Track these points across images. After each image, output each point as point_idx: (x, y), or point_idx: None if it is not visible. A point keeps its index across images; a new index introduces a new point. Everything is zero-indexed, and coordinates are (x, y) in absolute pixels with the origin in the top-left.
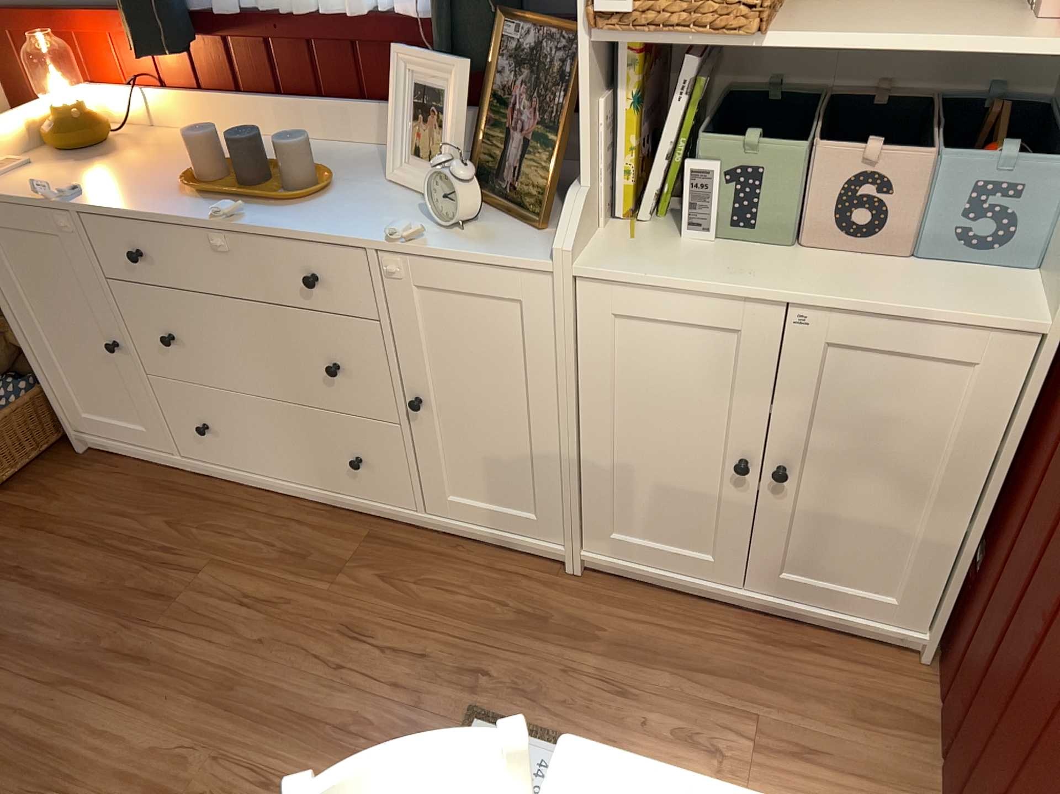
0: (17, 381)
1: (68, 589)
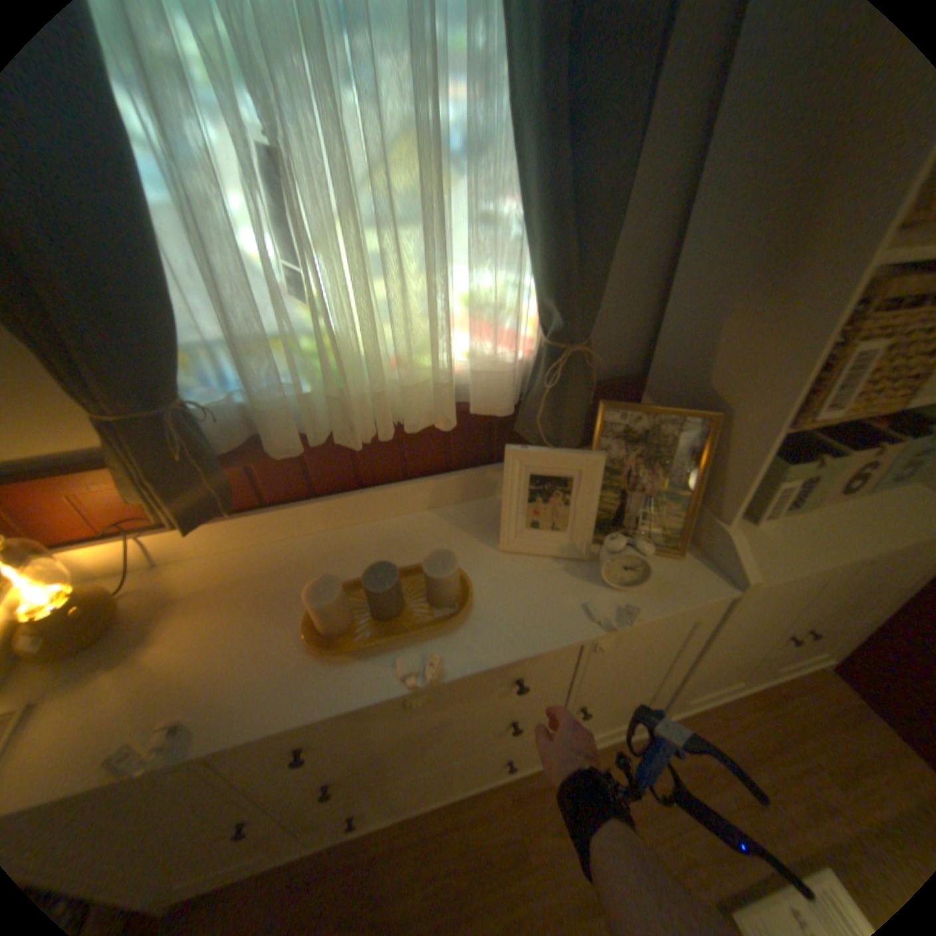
0: None
1: None
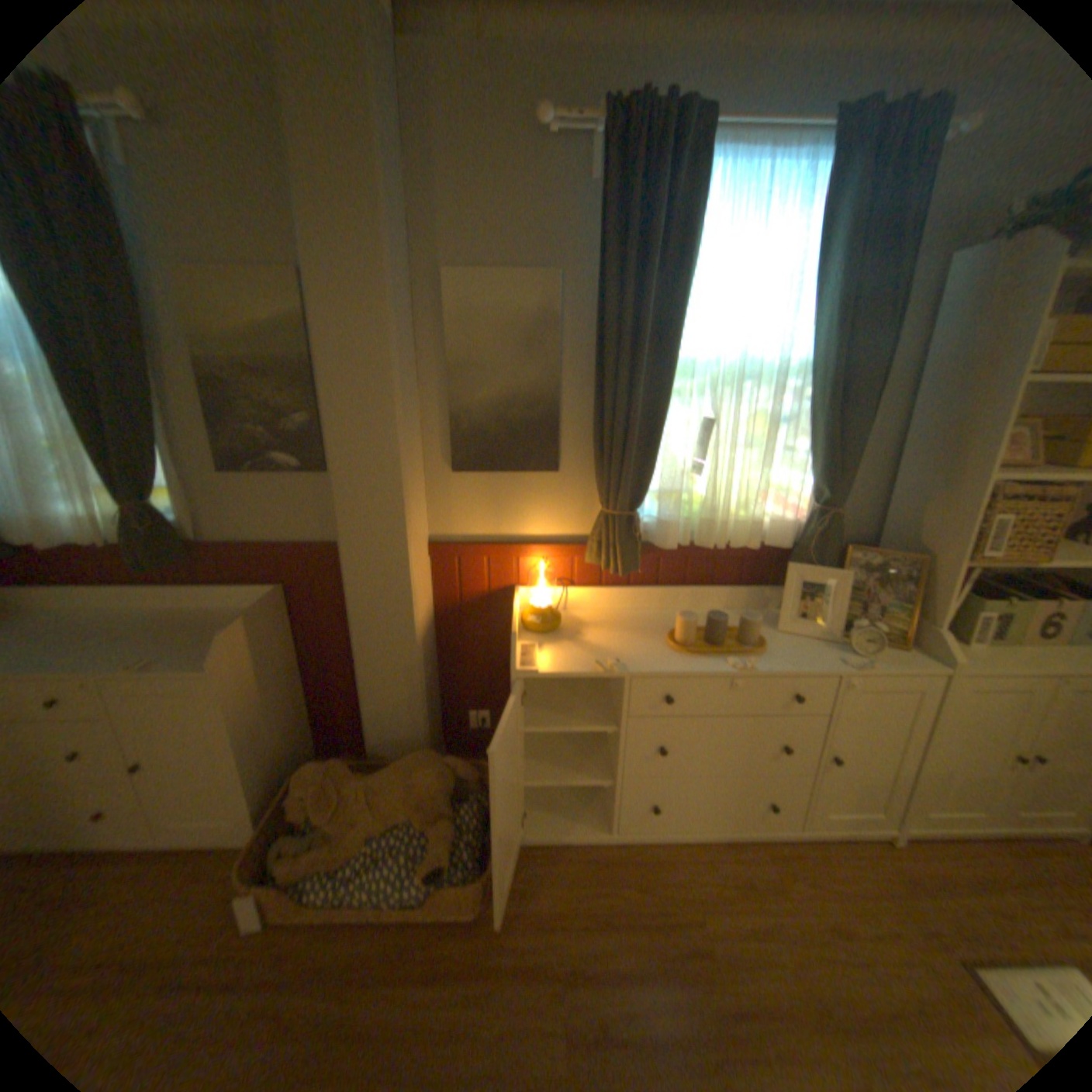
0: (462, 810)
1: (627, 986)
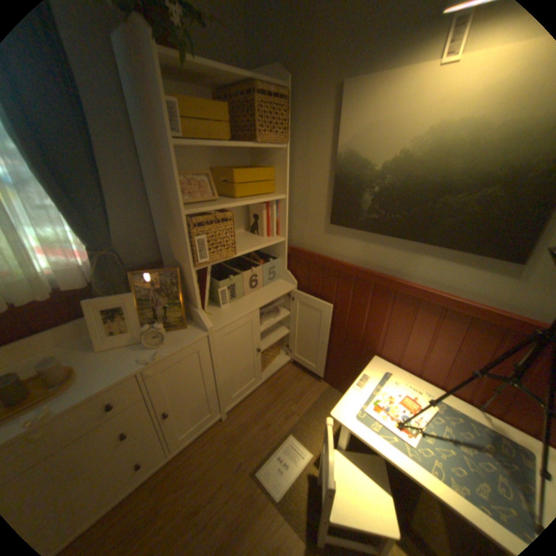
0: None
1: None
